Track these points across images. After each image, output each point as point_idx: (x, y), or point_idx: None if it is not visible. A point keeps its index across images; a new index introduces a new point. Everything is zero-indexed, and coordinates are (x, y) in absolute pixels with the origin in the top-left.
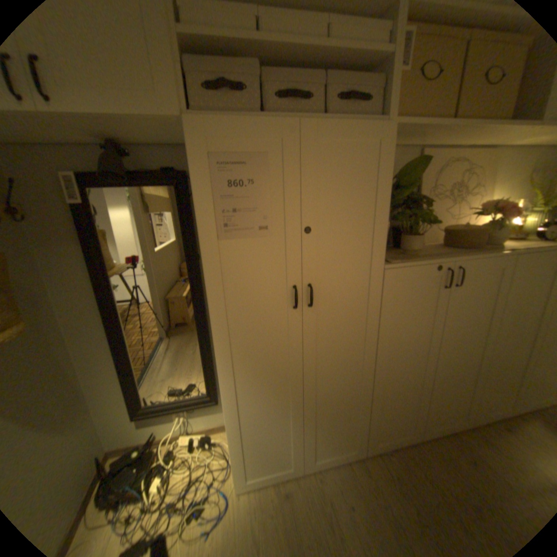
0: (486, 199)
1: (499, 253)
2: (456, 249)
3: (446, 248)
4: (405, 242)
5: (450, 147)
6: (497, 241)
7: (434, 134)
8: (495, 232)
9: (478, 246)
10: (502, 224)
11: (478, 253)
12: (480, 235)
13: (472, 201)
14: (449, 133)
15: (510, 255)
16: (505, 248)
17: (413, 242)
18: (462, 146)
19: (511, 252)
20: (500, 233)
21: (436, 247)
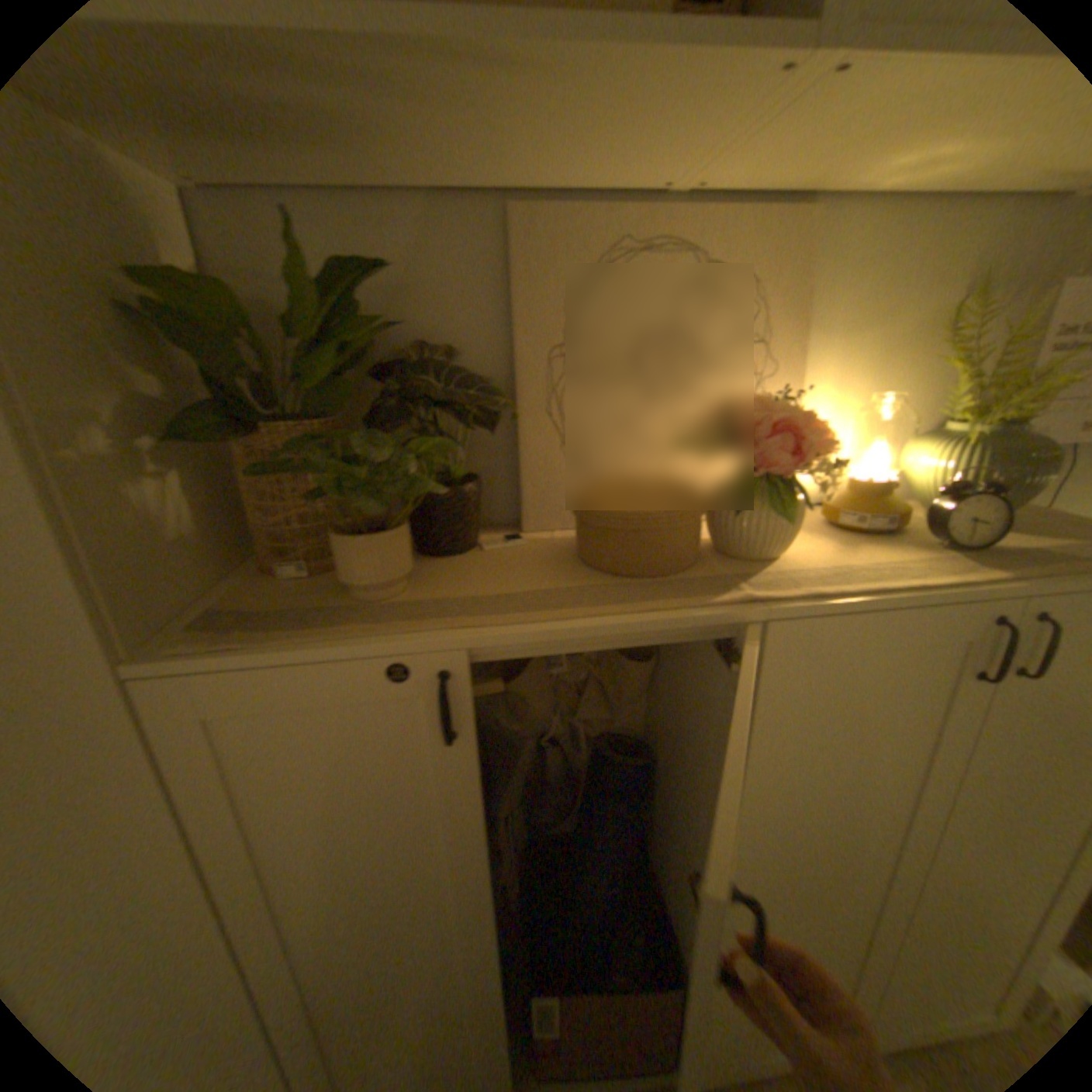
0: (769, 386)
1: (674, 613)
2: (572, 572)
3: (551, 563)
4: (332, 551)
5: (616, 195)
6: (747, 547)
7: (384, 113)
8: (734, 515)
9: (643, 569)
10: (747, 488)
11: (595, 606)
12: (644, 531)
13: (708, 391)
14: (443, 108)
15: (729, 621)
16: (740, 582)
17: (340, 554)
18: (660, 191)
19: (731, 610)
20: (751, 518)
21: (533, 555)
